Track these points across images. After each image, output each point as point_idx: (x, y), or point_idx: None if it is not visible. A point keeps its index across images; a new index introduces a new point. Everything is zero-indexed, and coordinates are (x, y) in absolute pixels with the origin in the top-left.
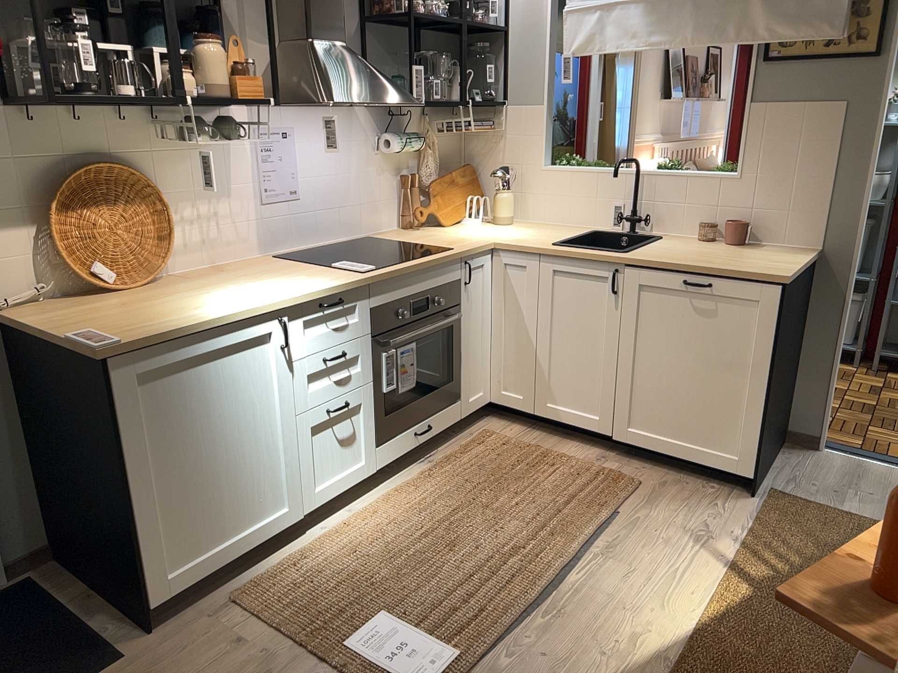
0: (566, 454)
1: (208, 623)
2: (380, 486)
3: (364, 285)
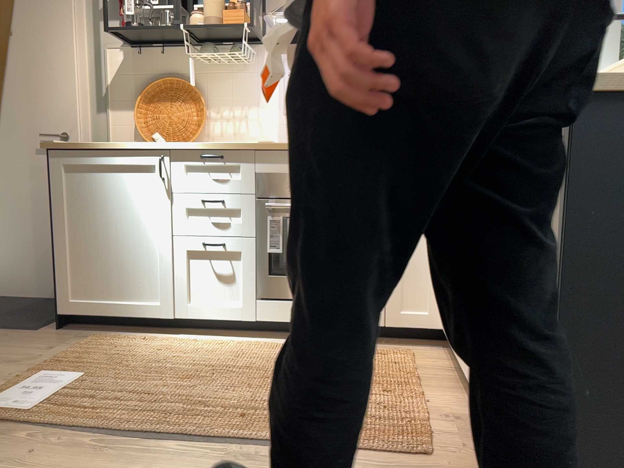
0: (425, 395)
1: (68, 339)
2: (263, 340)
3: (247, 151)
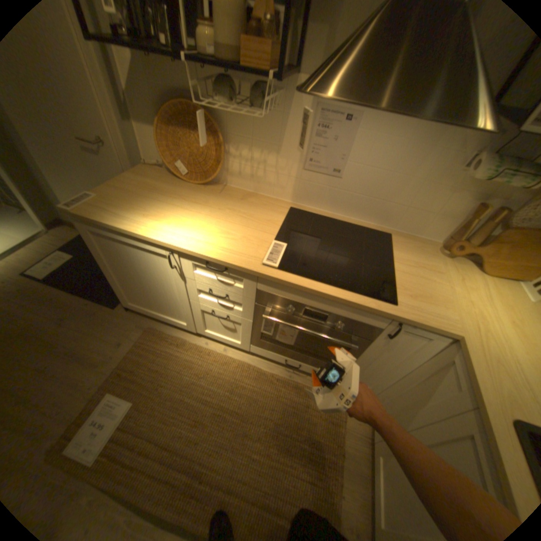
0: (341, 487)
1: (131, 328)
2: (253, 356)
3: (250, 273)
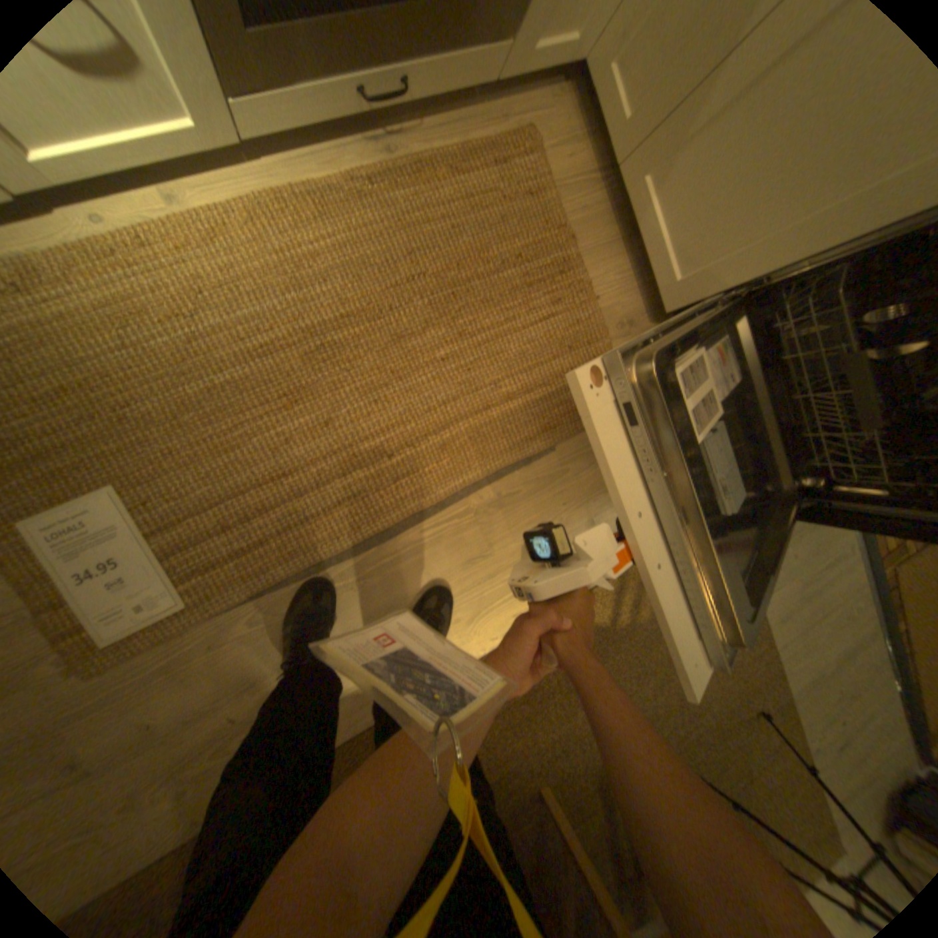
0: (588, 284)
1: None
2: (259, 158)
3: None
